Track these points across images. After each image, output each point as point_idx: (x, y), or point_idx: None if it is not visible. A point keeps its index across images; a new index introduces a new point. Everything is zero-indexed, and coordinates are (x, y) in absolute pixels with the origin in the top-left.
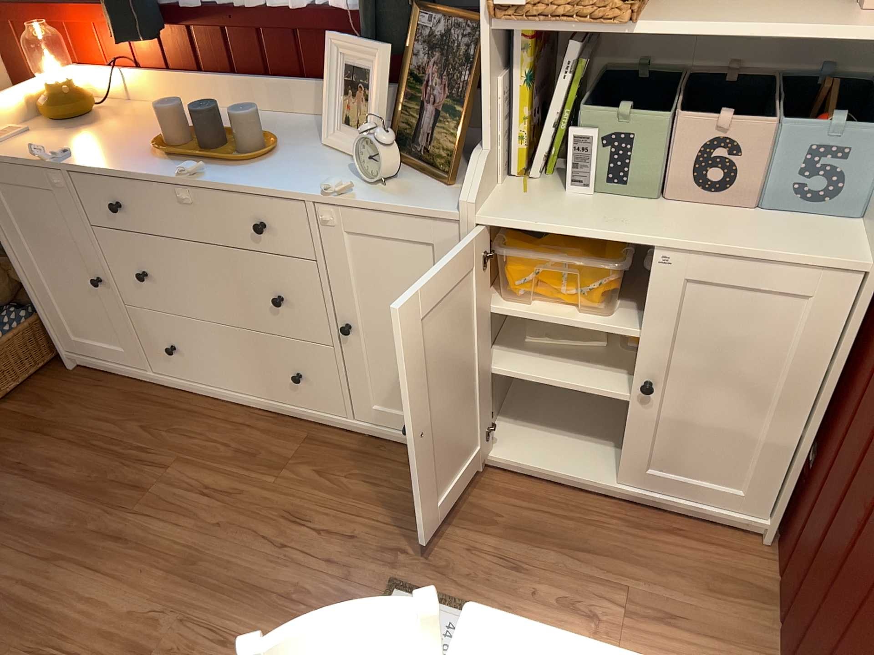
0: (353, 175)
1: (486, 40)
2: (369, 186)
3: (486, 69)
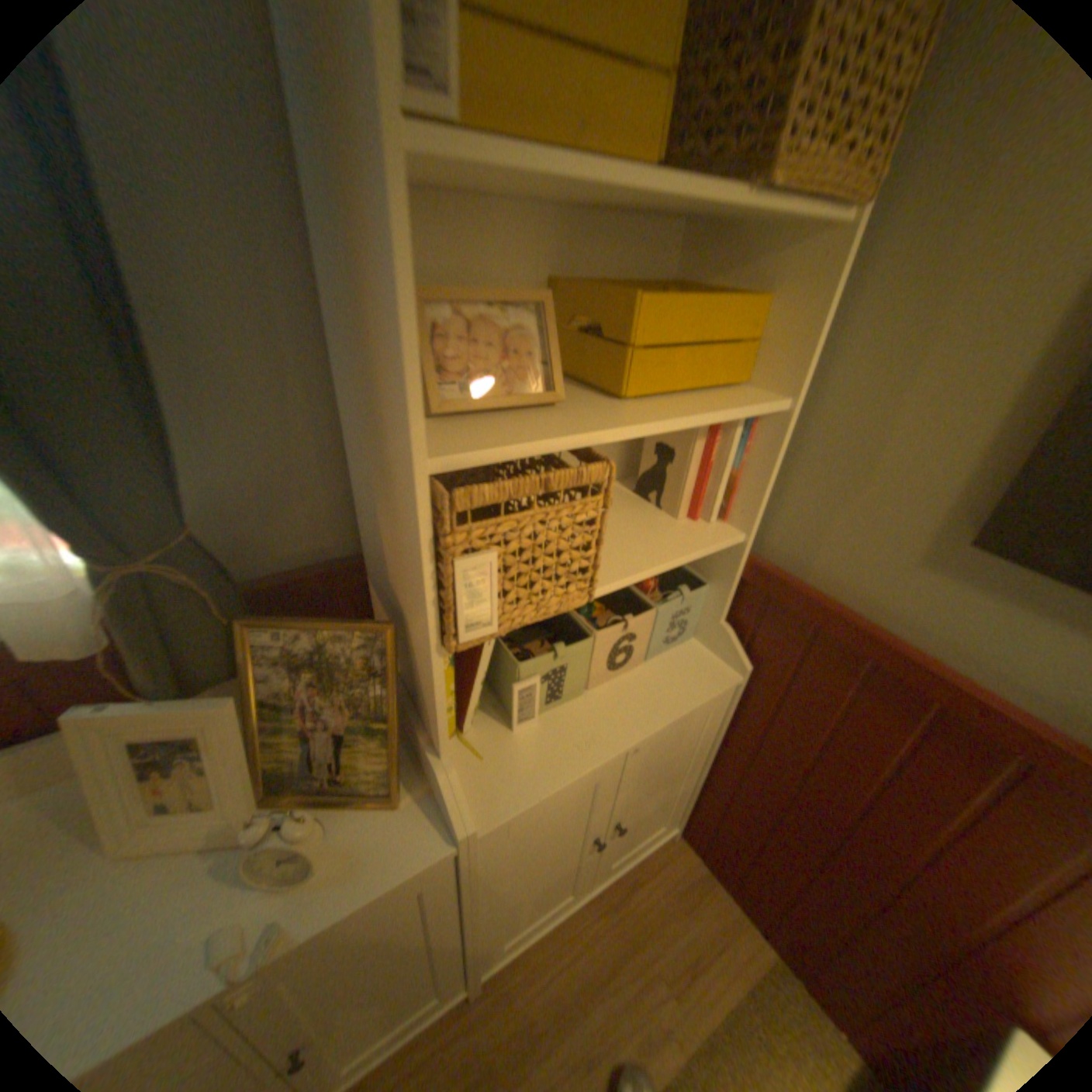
0: (240, 894)
1: (432, 670)
2: (295, 901)
3: (434, 694)
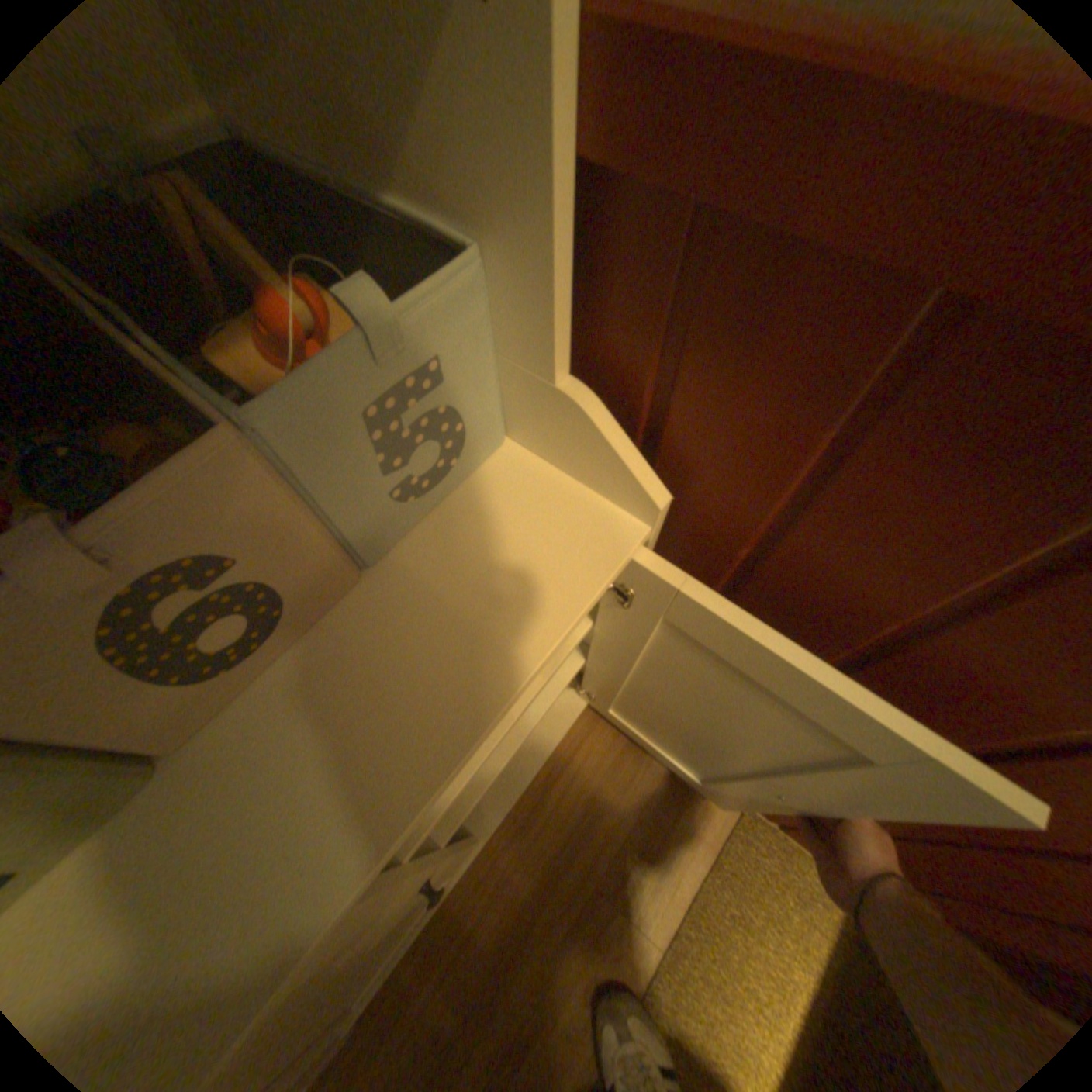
0: None
1: None
2: None
3: None
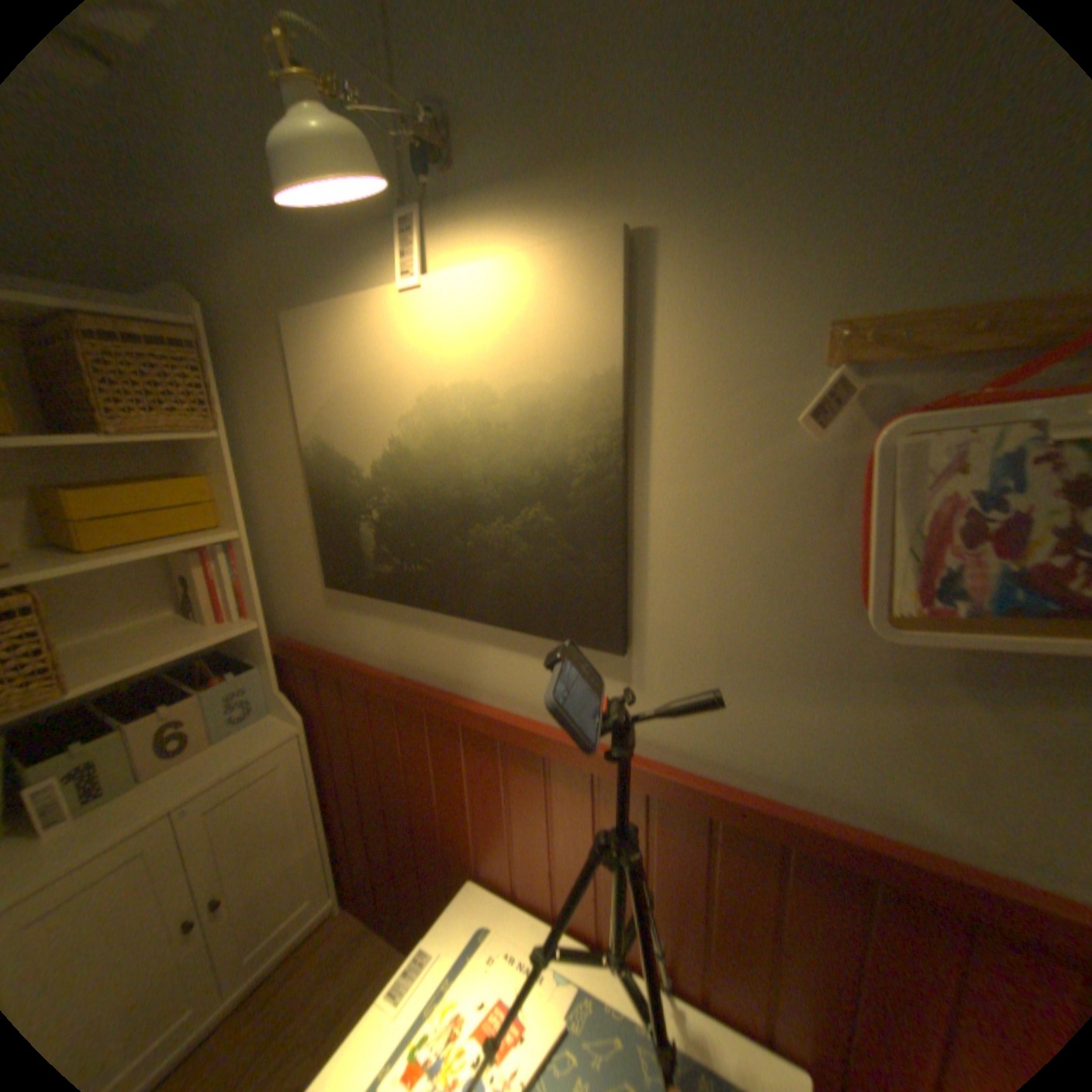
0: None
1: None
2: None
3: None
